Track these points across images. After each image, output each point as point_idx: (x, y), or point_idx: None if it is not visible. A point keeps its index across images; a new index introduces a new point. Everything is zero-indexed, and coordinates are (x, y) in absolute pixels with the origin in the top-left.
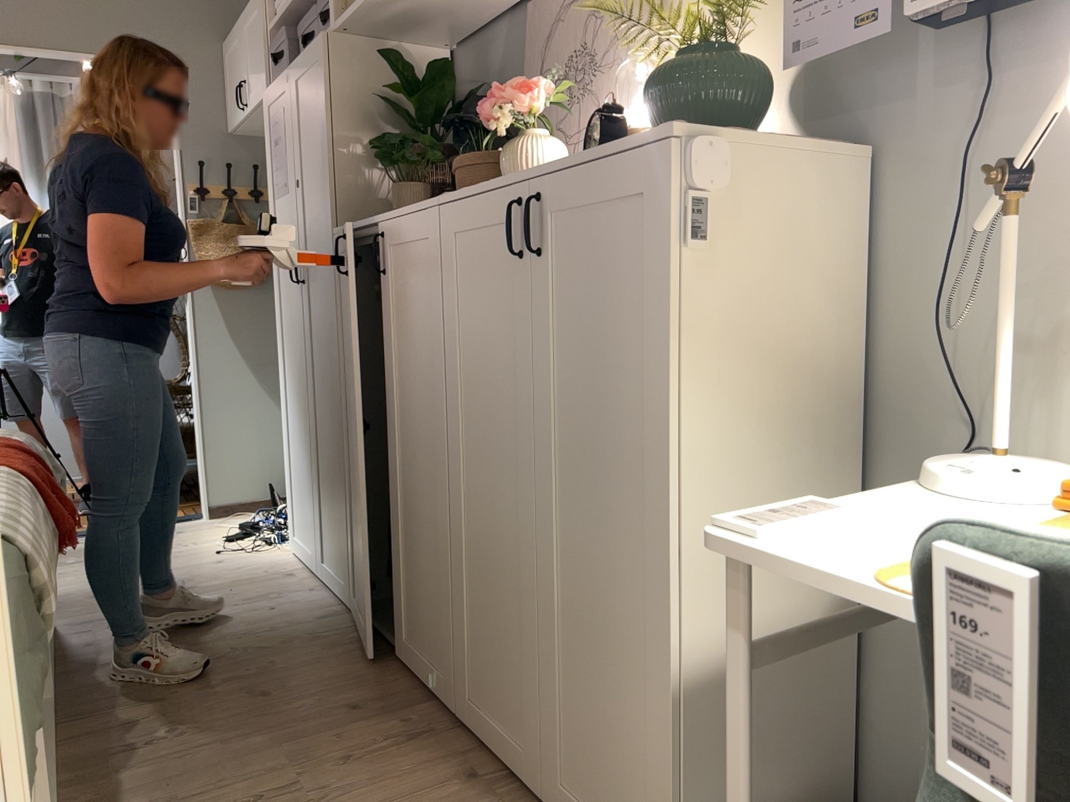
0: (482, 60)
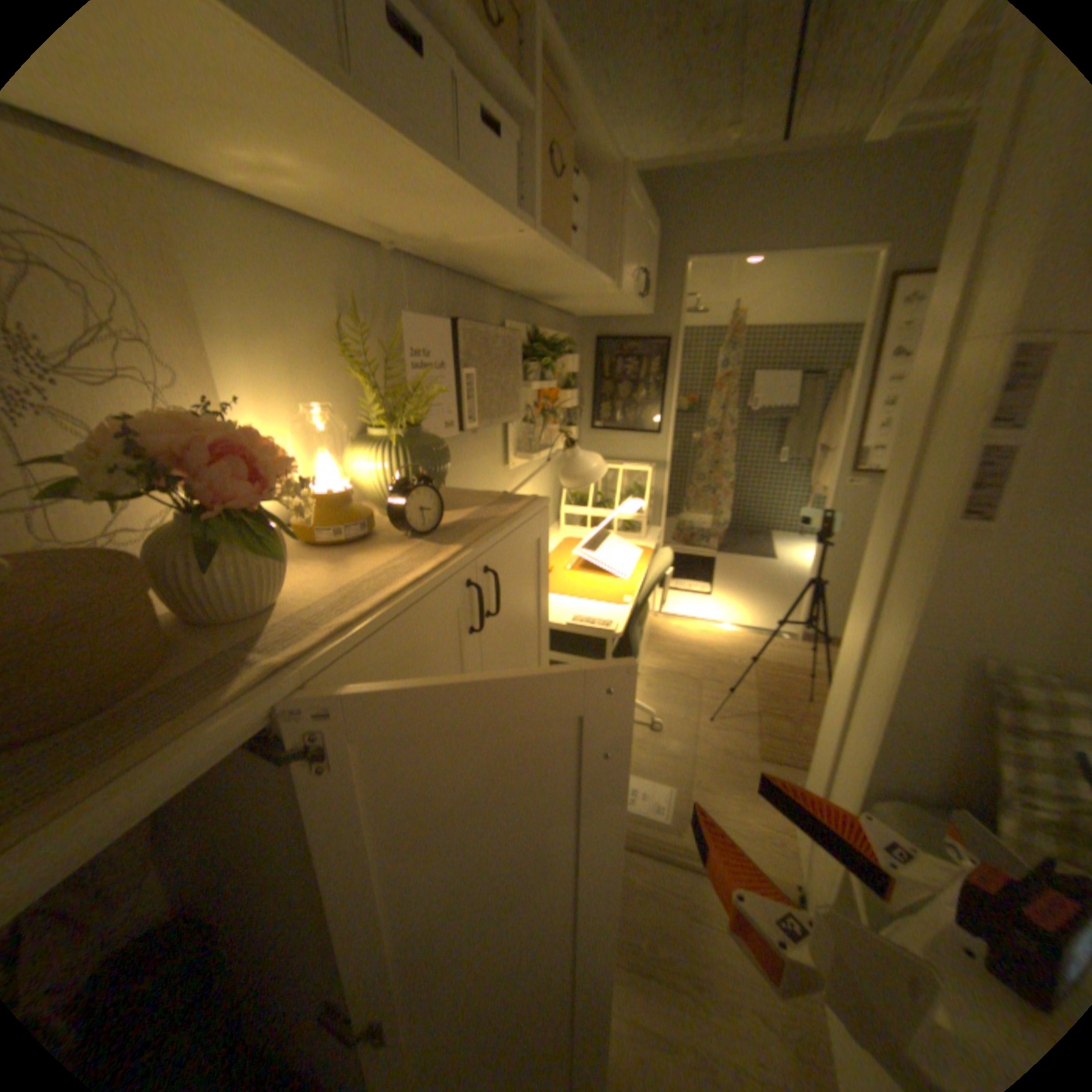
0: None
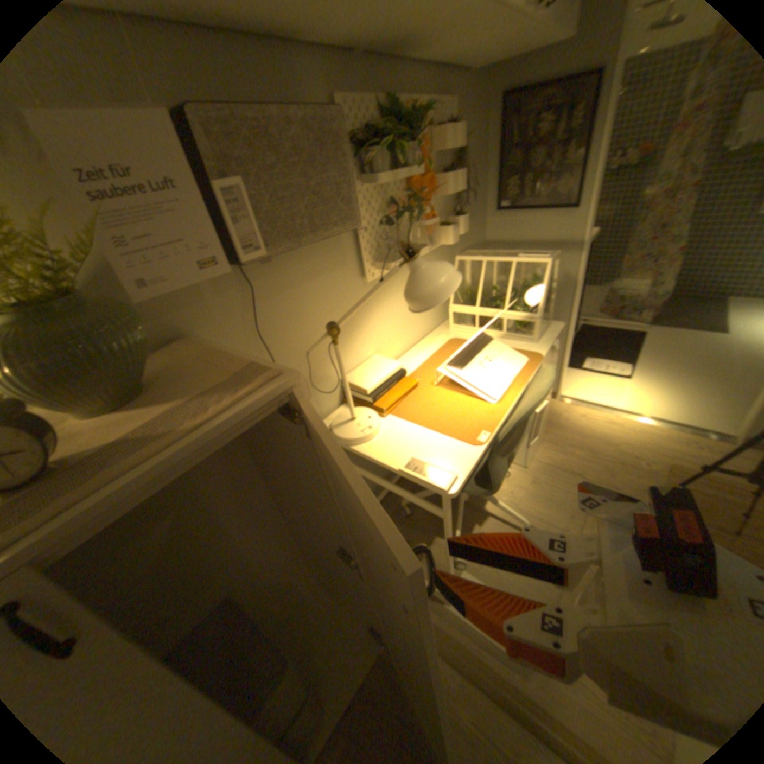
0: None
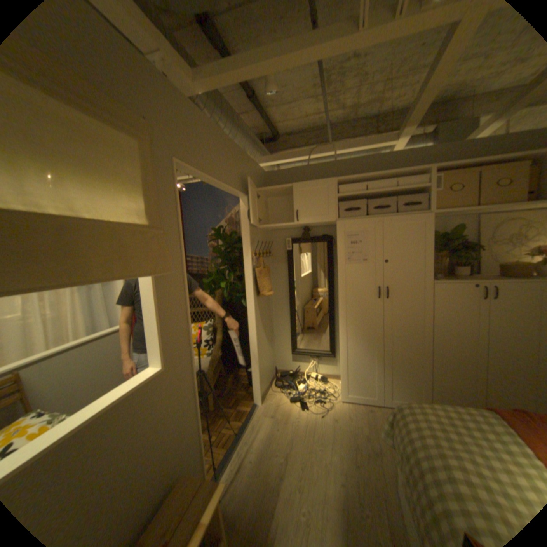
0: (442, 226)
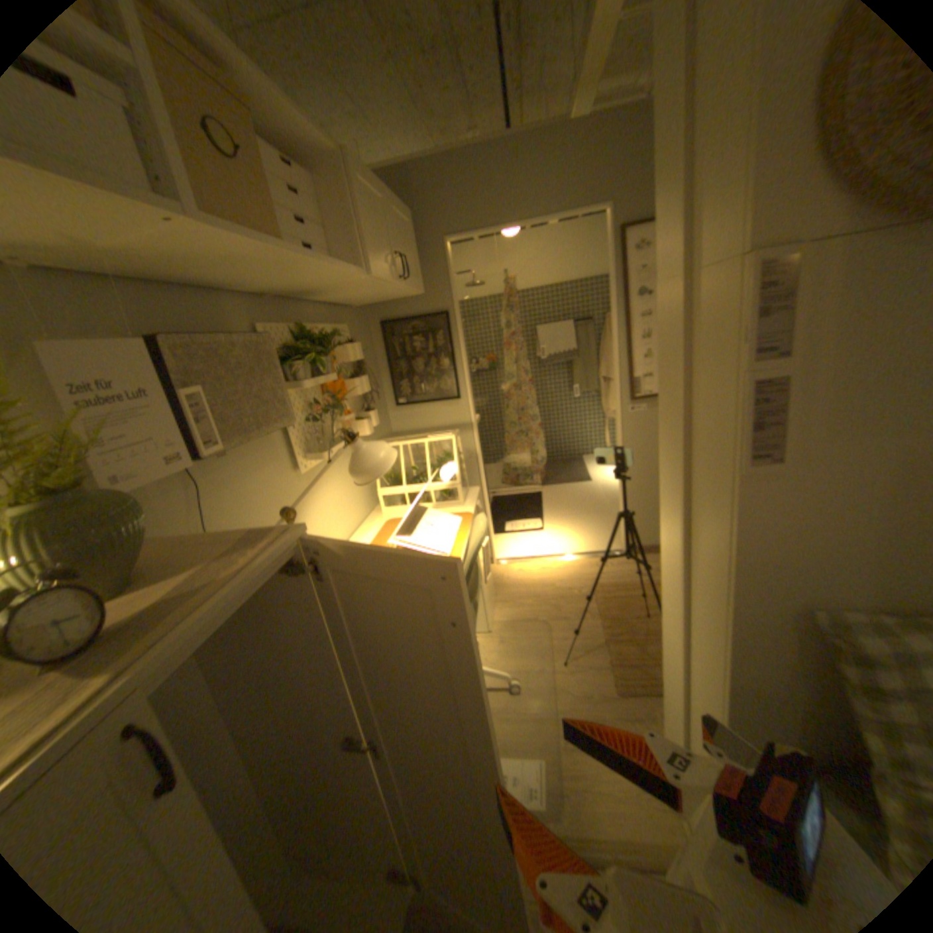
0: None
